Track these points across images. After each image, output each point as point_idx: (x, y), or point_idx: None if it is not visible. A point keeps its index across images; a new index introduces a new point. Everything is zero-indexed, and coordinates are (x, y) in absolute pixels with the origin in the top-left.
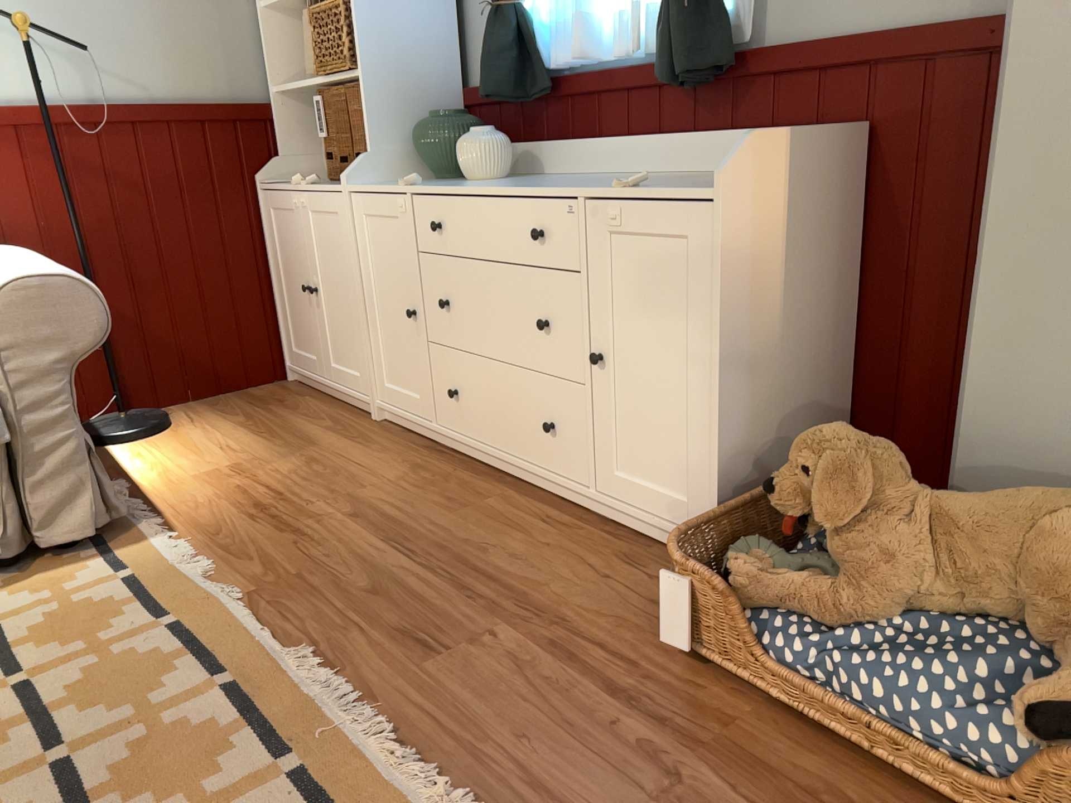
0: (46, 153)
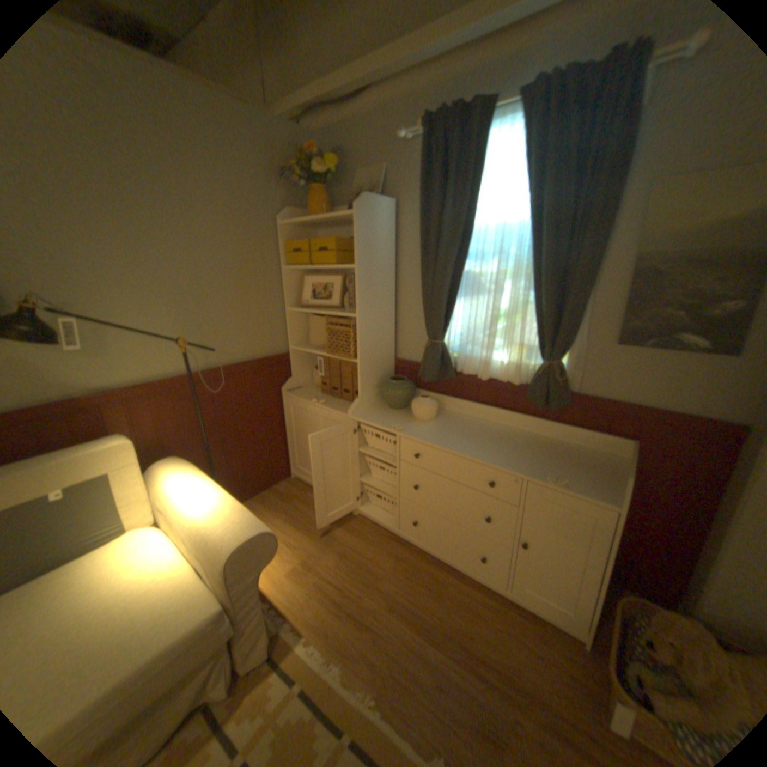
0: (183, 397)
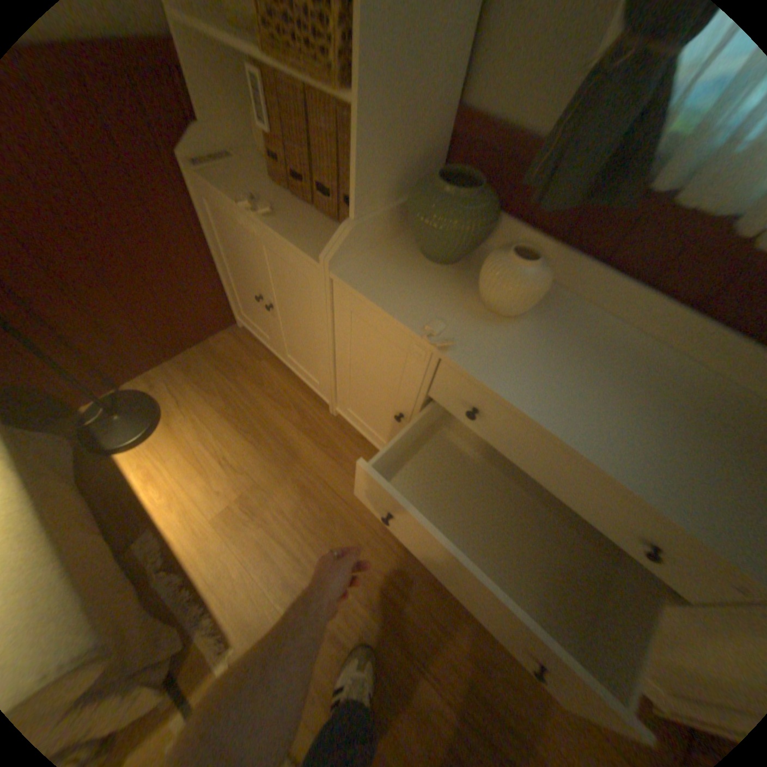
0: None
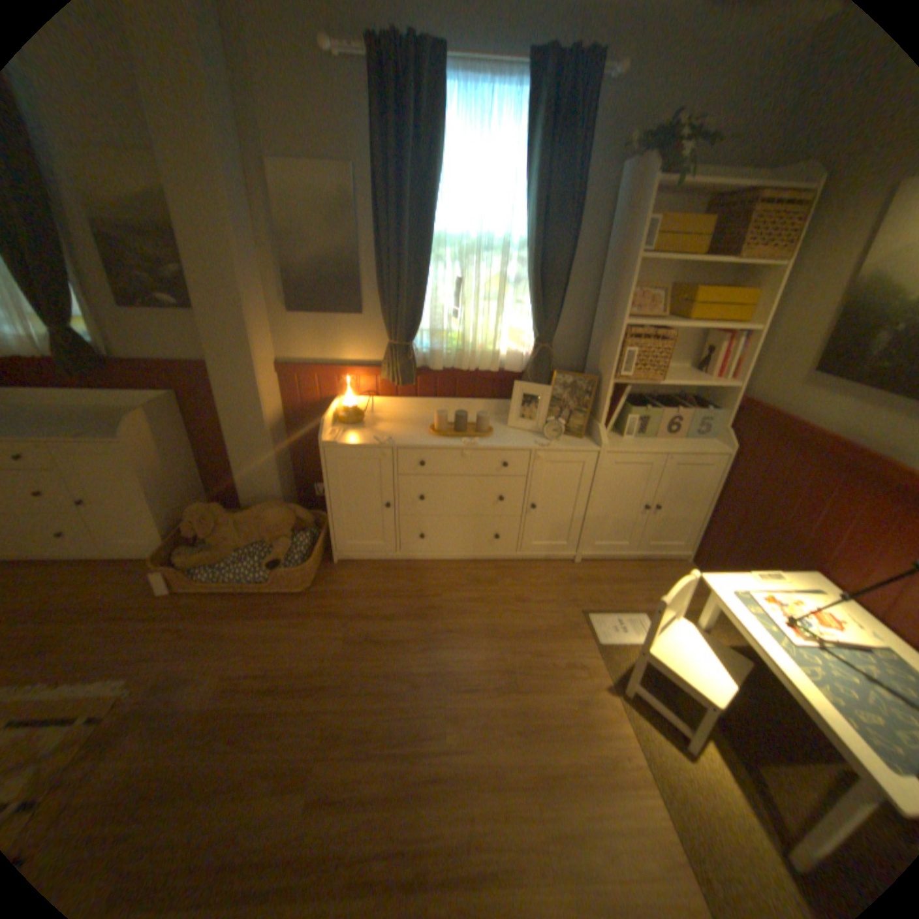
0: None
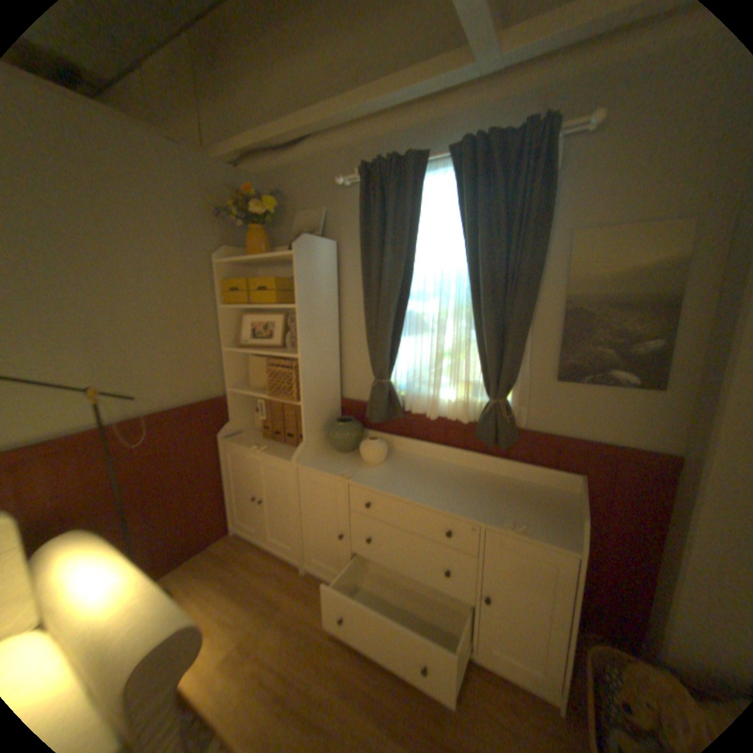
0: (92, 455)
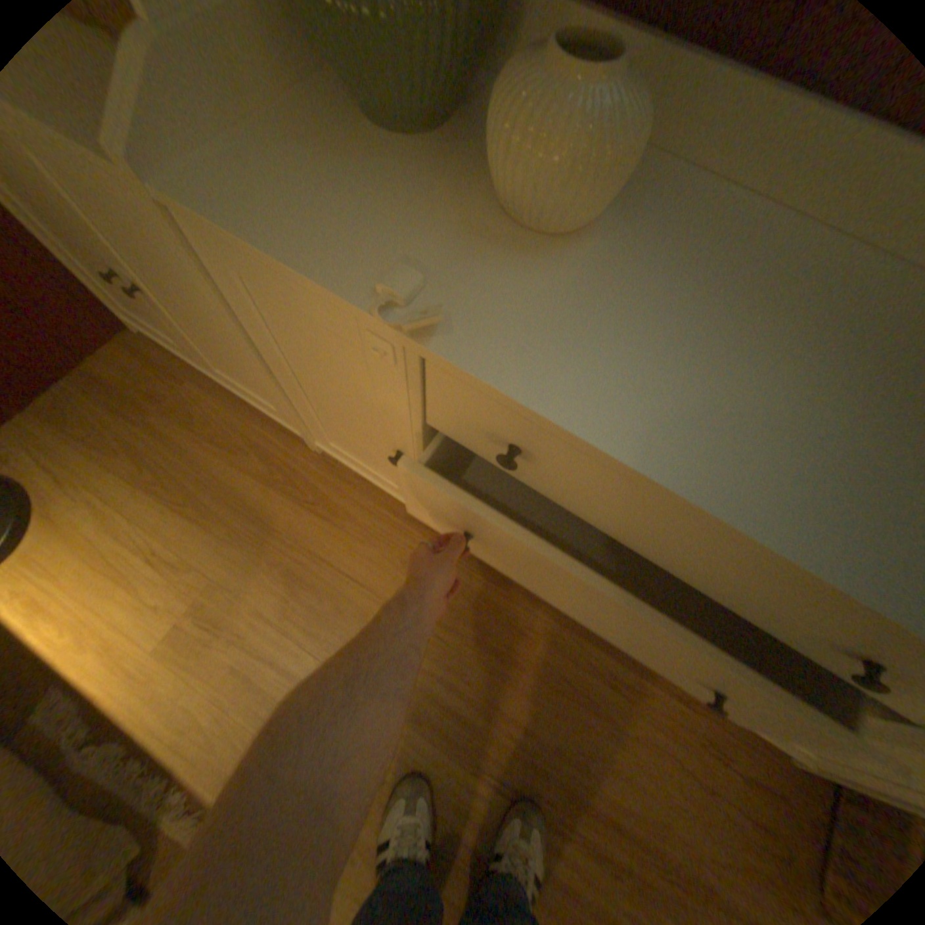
0: None
